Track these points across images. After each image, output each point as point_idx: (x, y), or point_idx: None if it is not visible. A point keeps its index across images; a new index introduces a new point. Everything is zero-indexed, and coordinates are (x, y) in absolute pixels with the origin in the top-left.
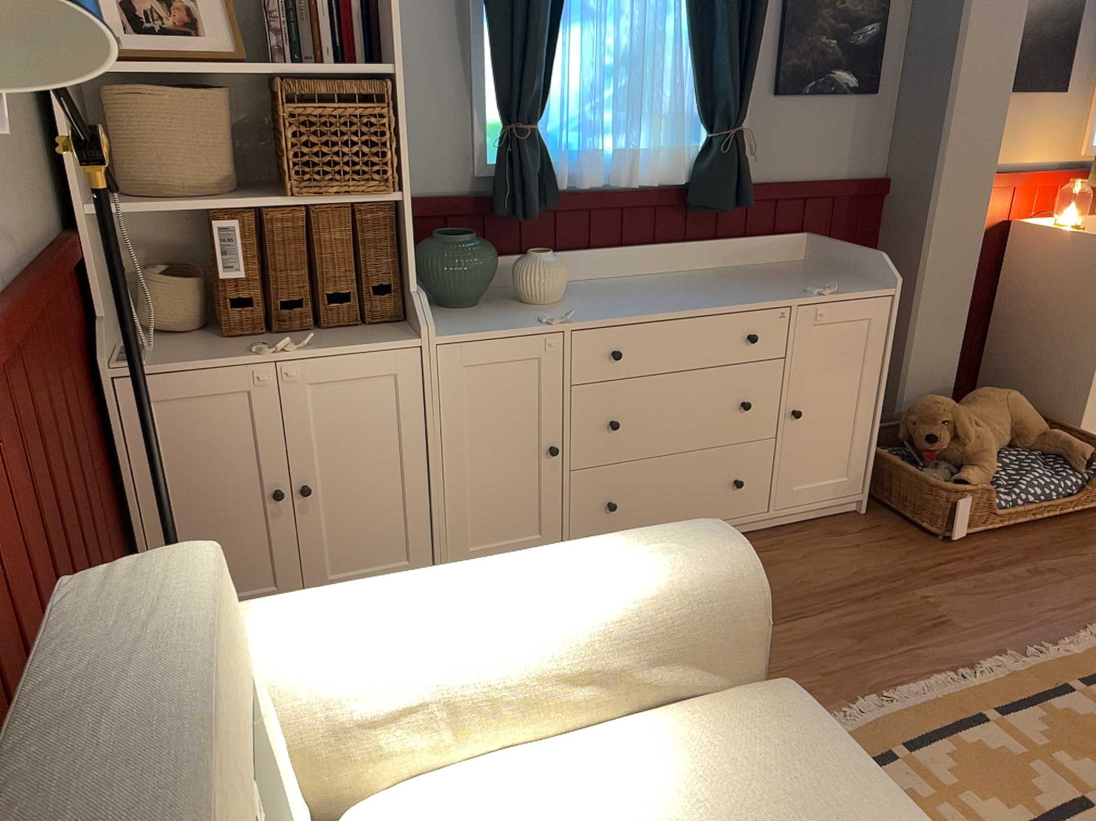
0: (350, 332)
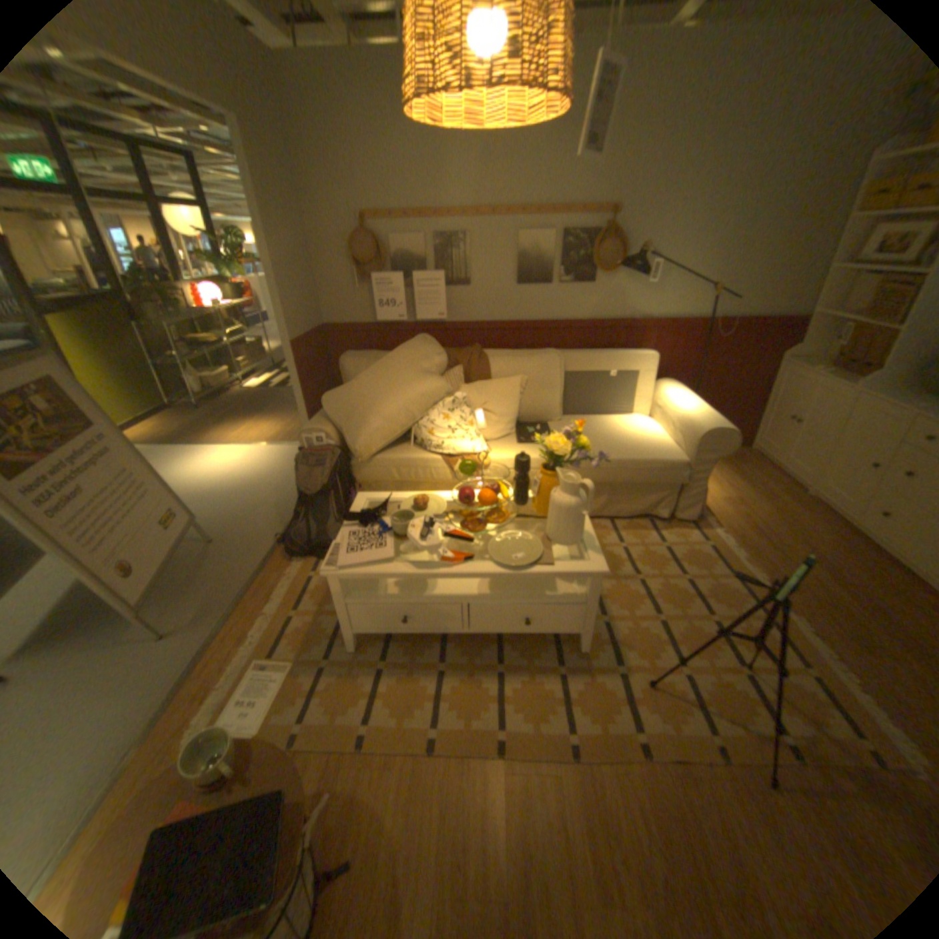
0: (858, 379)
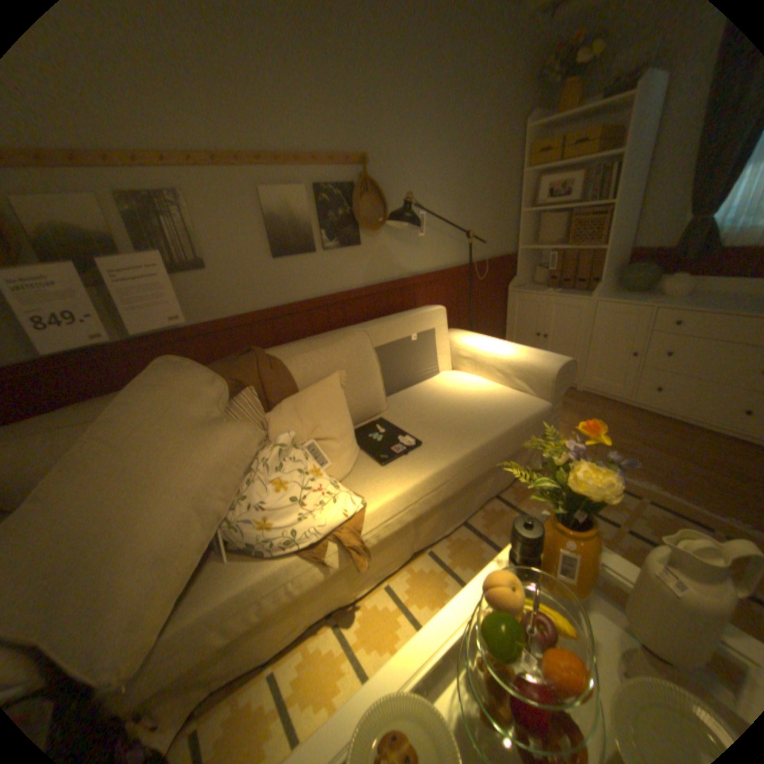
0: (580, 292)
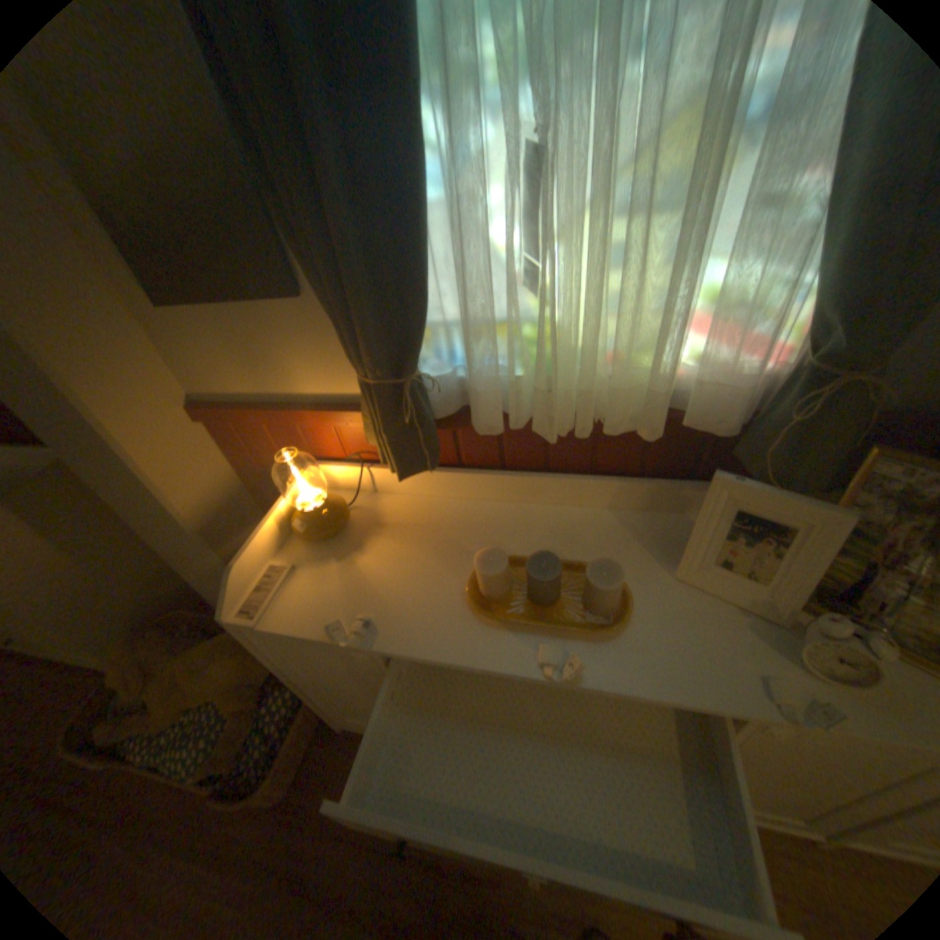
0: None
